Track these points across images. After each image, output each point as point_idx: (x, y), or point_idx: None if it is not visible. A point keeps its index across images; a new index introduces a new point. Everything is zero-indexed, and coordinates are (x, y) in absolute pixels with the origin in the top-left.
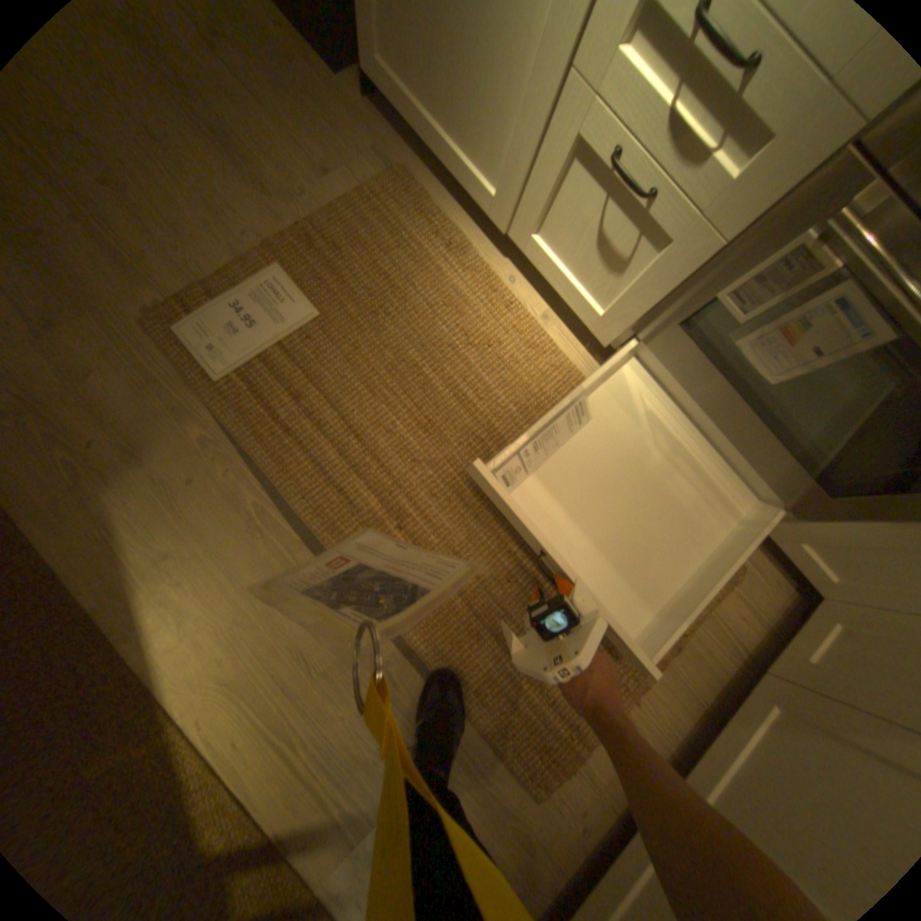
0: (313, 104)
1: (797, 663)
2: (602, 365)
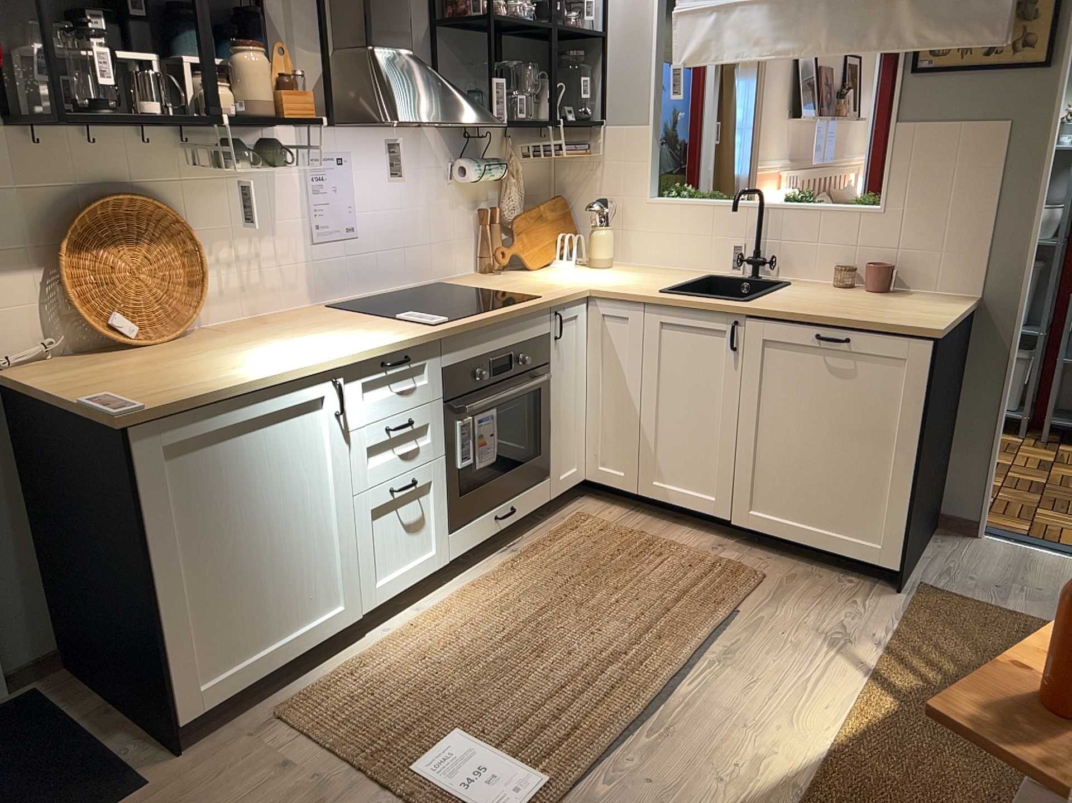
0: (194, 794)
1: (629, 482)
2: (453, 580)
